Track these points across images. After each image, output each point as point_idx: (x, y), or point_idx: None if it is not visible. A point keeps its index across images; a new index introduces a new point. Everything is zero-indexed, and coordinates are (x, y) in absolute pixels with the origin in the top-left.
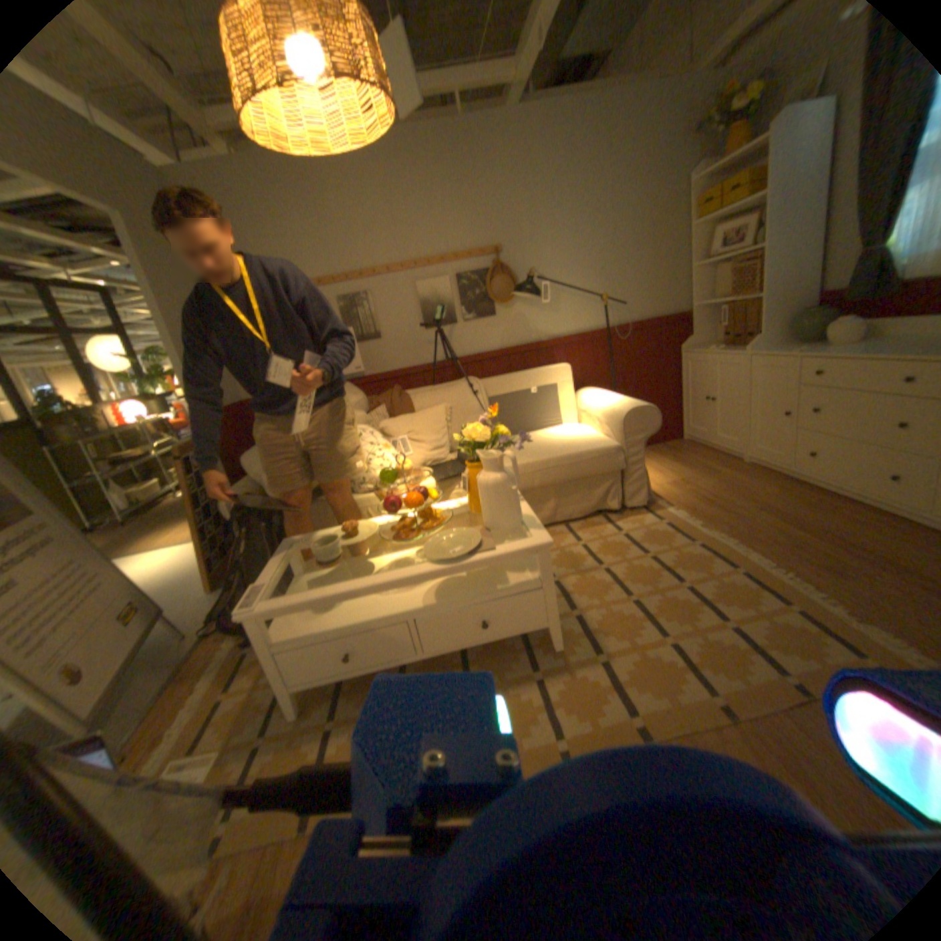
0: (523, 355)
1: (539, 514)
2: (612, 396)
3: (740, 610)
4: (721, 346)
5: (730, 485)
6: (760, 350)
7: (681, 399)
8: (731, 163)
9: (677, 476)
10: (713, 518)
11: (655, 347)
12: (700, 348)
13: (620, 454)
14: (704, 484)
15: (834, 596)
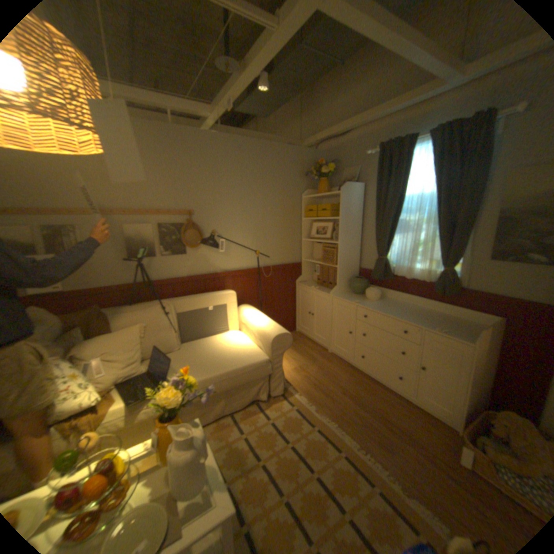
0: (205, 281)
1: (214, 412)
2: (263, 319)
3: (350, 498)
4: (316, 286)
5: (325, 372)
6: (337, 295)
7: (295, 309)
8: (322, 197)
9: (297, 364)
10: (321, 403)
11: (283, 281)
12: (306, 284)
13: (270, 364)
14: (312, 371)
15: (392, 471)
